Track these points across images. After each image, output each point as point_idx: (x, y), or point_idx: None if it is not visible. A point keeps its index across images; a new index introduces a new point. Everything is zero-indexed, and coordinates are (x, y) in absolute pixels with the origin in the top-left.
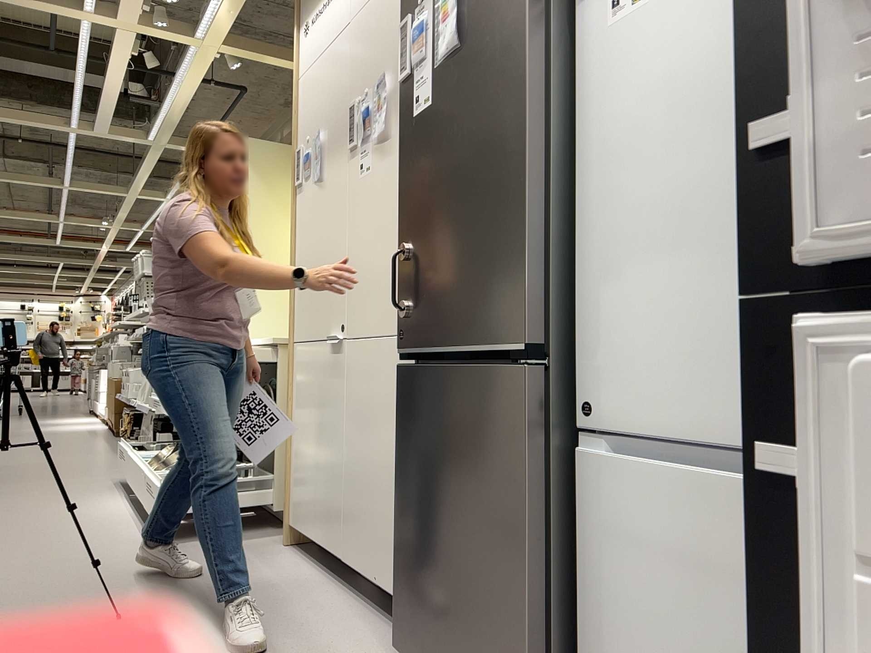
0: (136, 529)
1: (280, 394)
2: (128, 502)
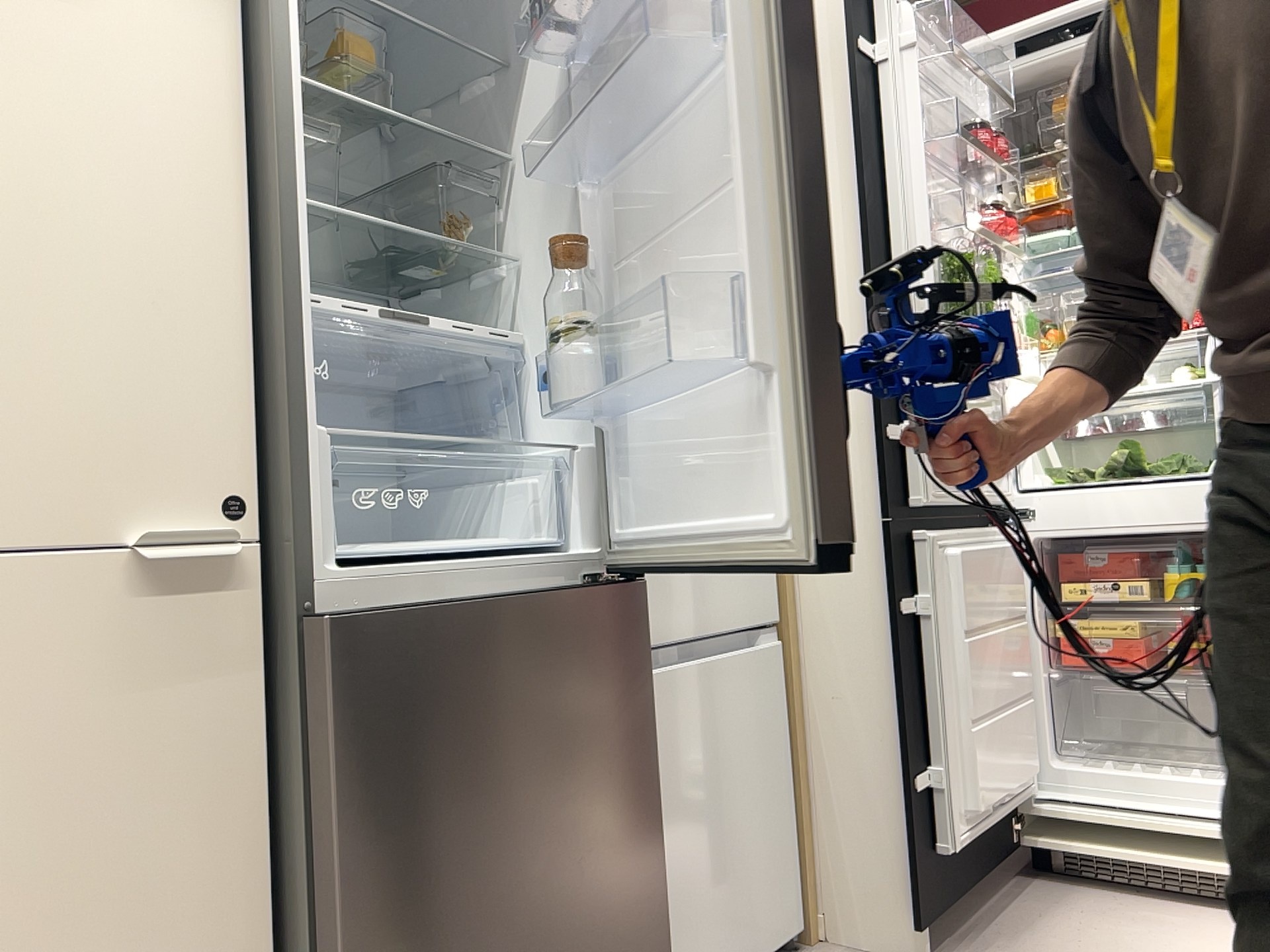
0: None
1: None
2: None
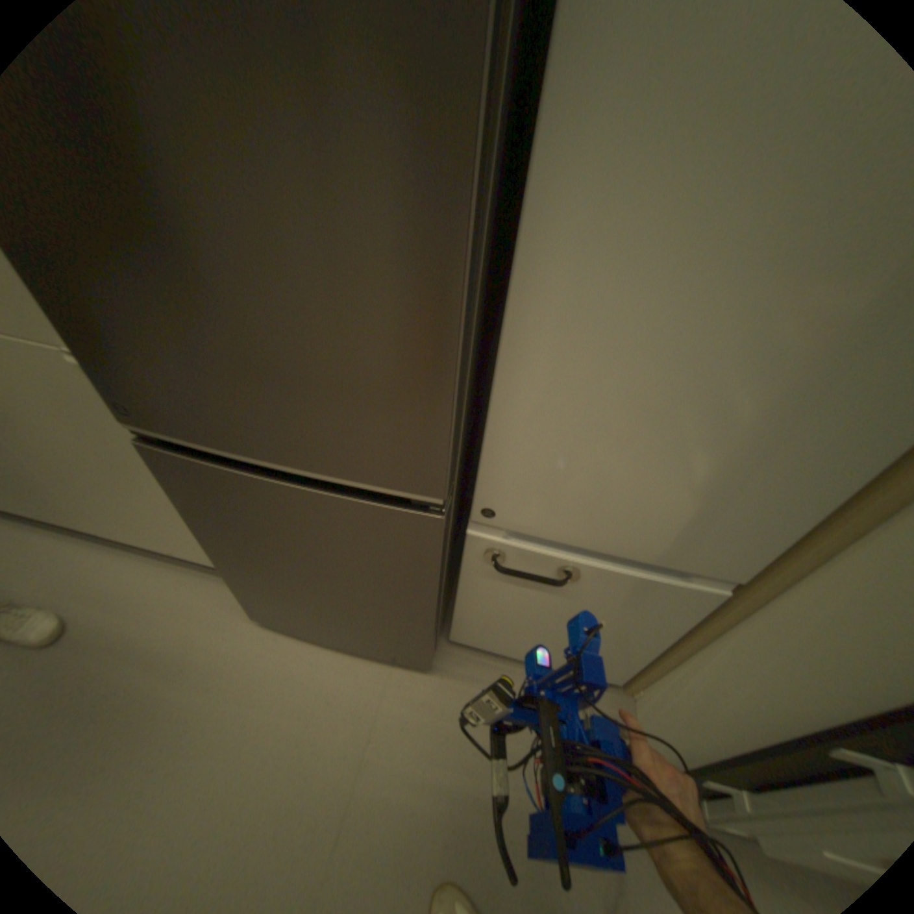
0: None
1: None
2: None
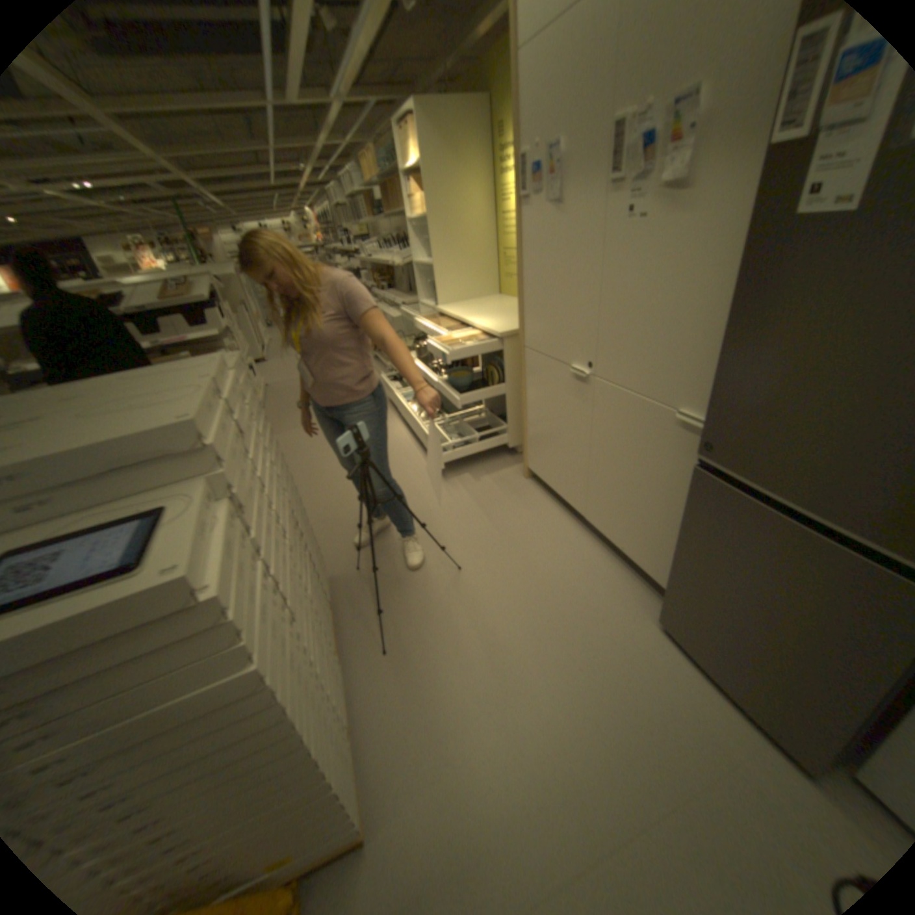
0: (422, 459)
1: (507, 372)
2: (403, 426)
